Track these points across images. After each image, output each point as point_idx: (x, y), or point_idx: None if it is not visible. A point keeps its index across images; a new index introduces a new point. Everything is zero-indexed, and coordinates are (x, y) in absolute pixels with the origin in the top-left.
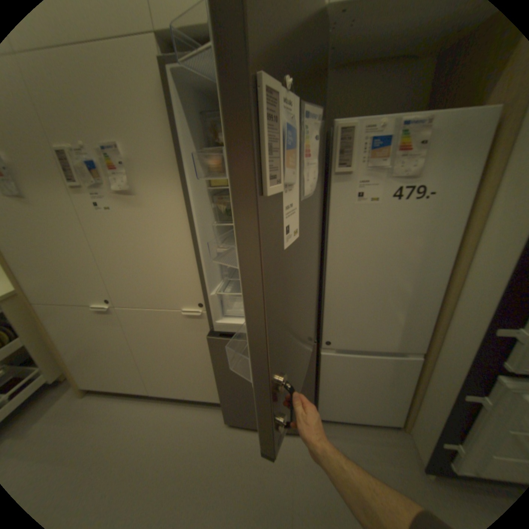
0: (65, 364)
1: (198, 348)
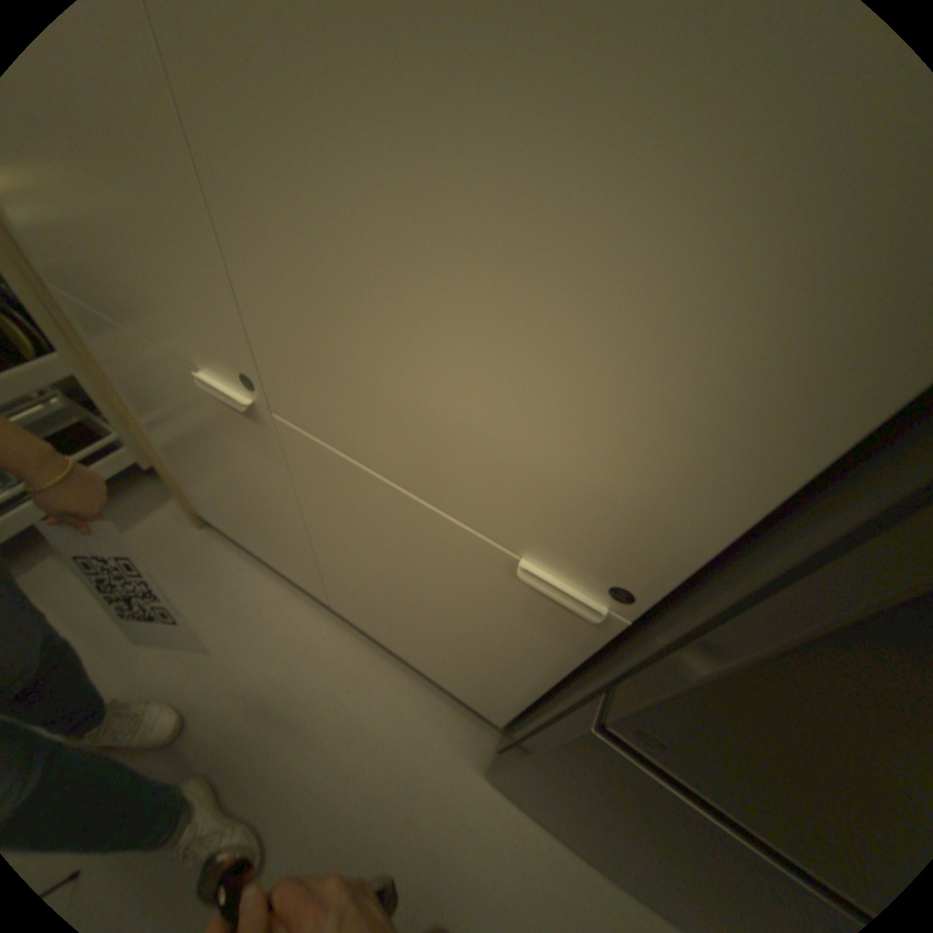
0: (158, 460)
1: (507, 646)
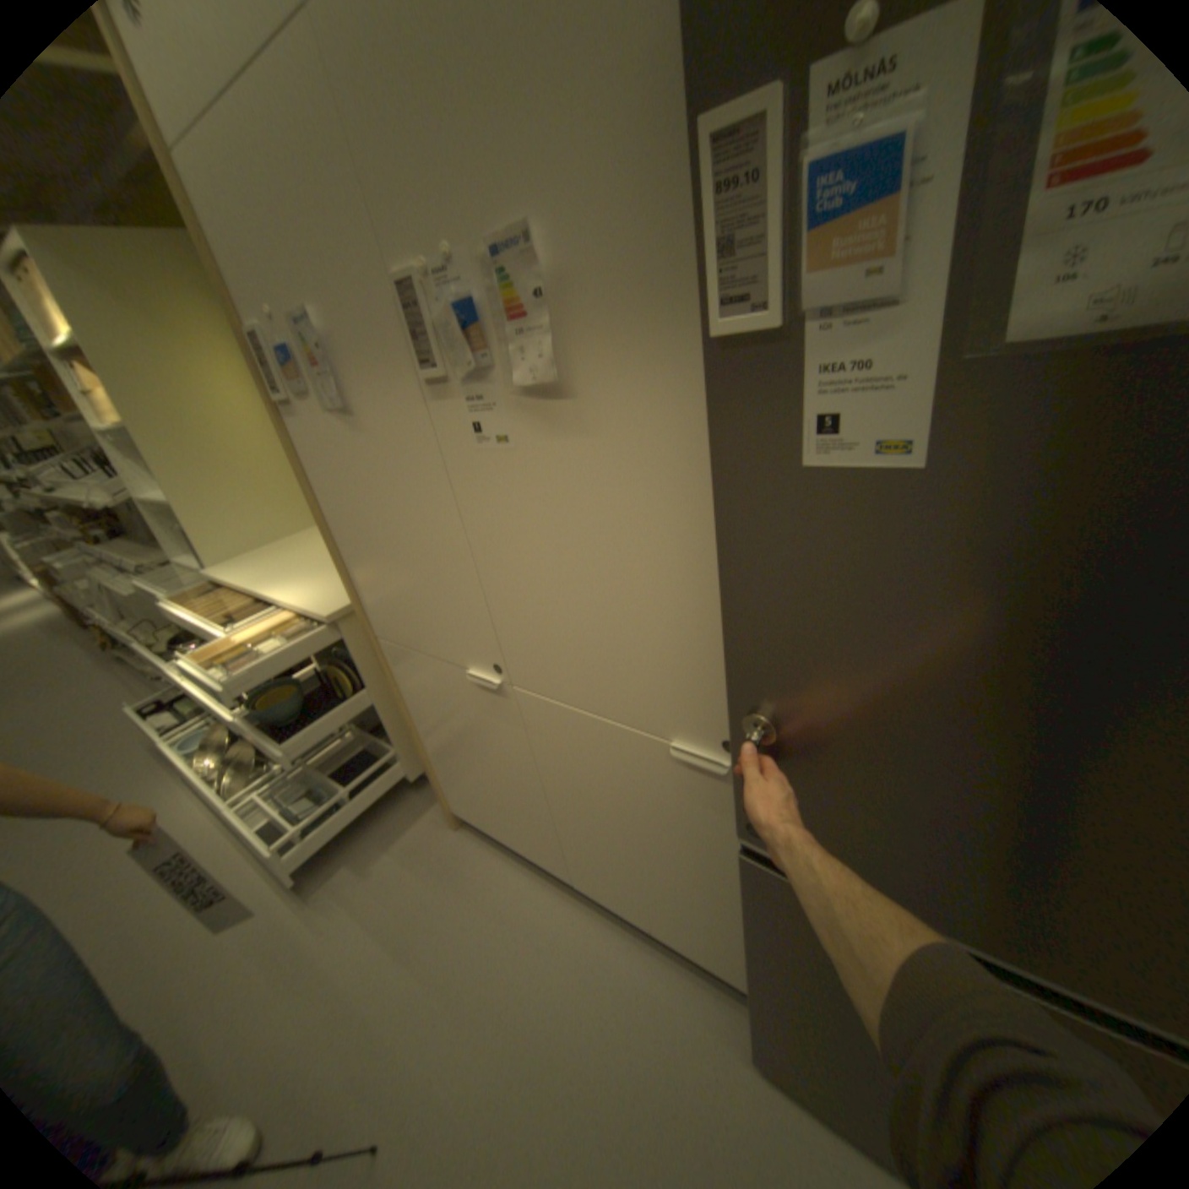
0: (427, 764)
1: (704, 849)
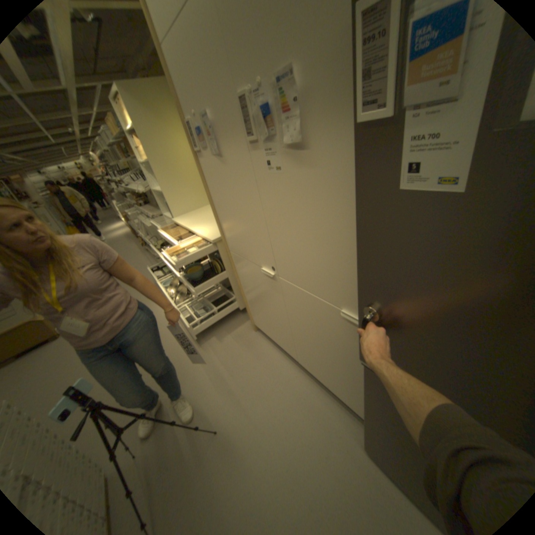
0: (246, 303)
1: (353, 358)
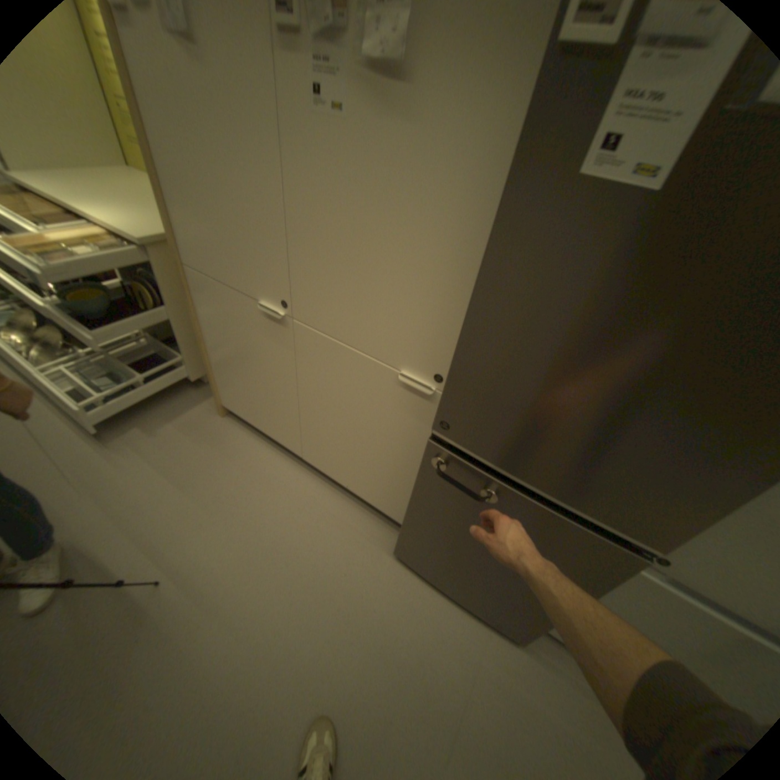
0: (211, 369)
1: (400, 440)
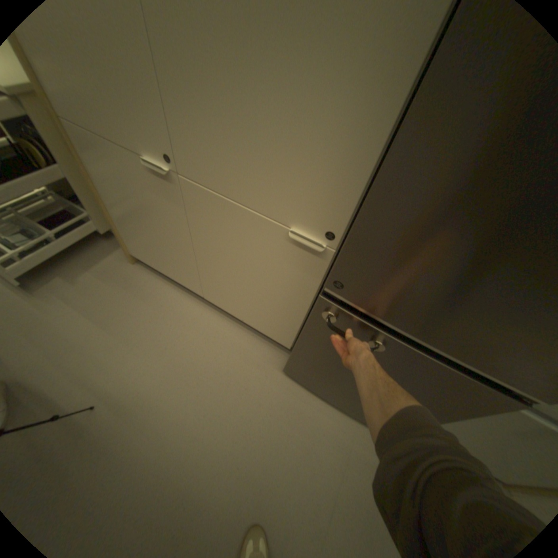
0: (112, 223)
1: (288, 288)
